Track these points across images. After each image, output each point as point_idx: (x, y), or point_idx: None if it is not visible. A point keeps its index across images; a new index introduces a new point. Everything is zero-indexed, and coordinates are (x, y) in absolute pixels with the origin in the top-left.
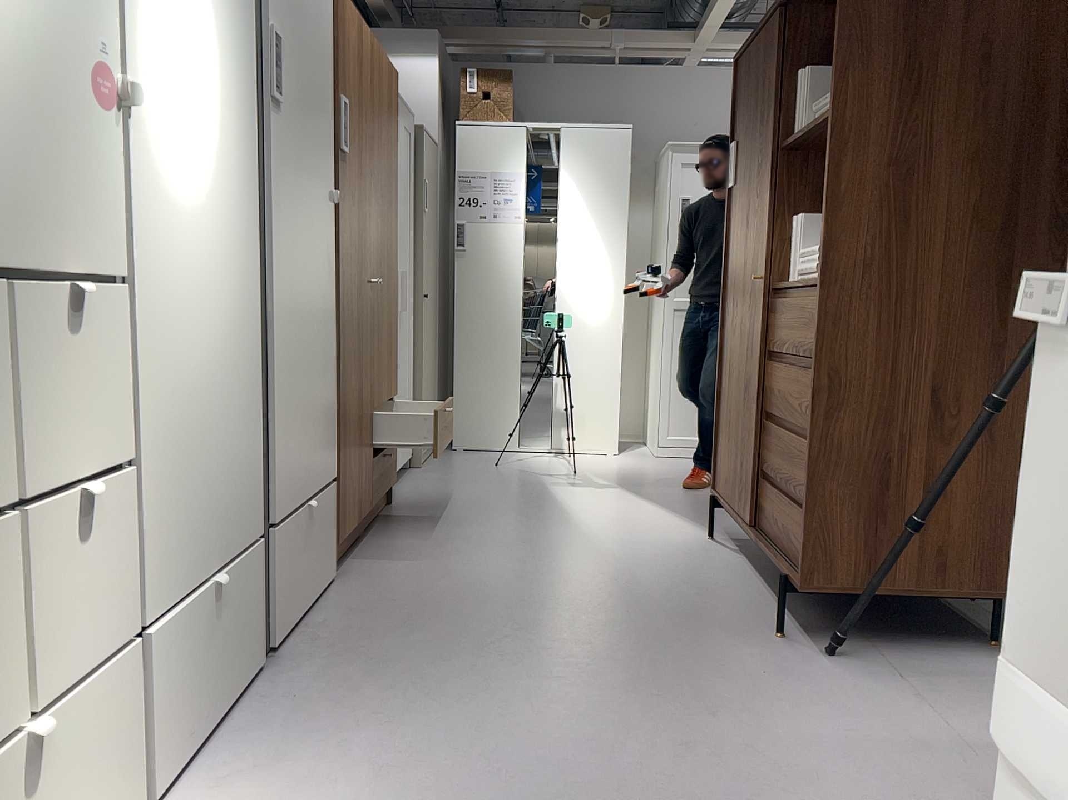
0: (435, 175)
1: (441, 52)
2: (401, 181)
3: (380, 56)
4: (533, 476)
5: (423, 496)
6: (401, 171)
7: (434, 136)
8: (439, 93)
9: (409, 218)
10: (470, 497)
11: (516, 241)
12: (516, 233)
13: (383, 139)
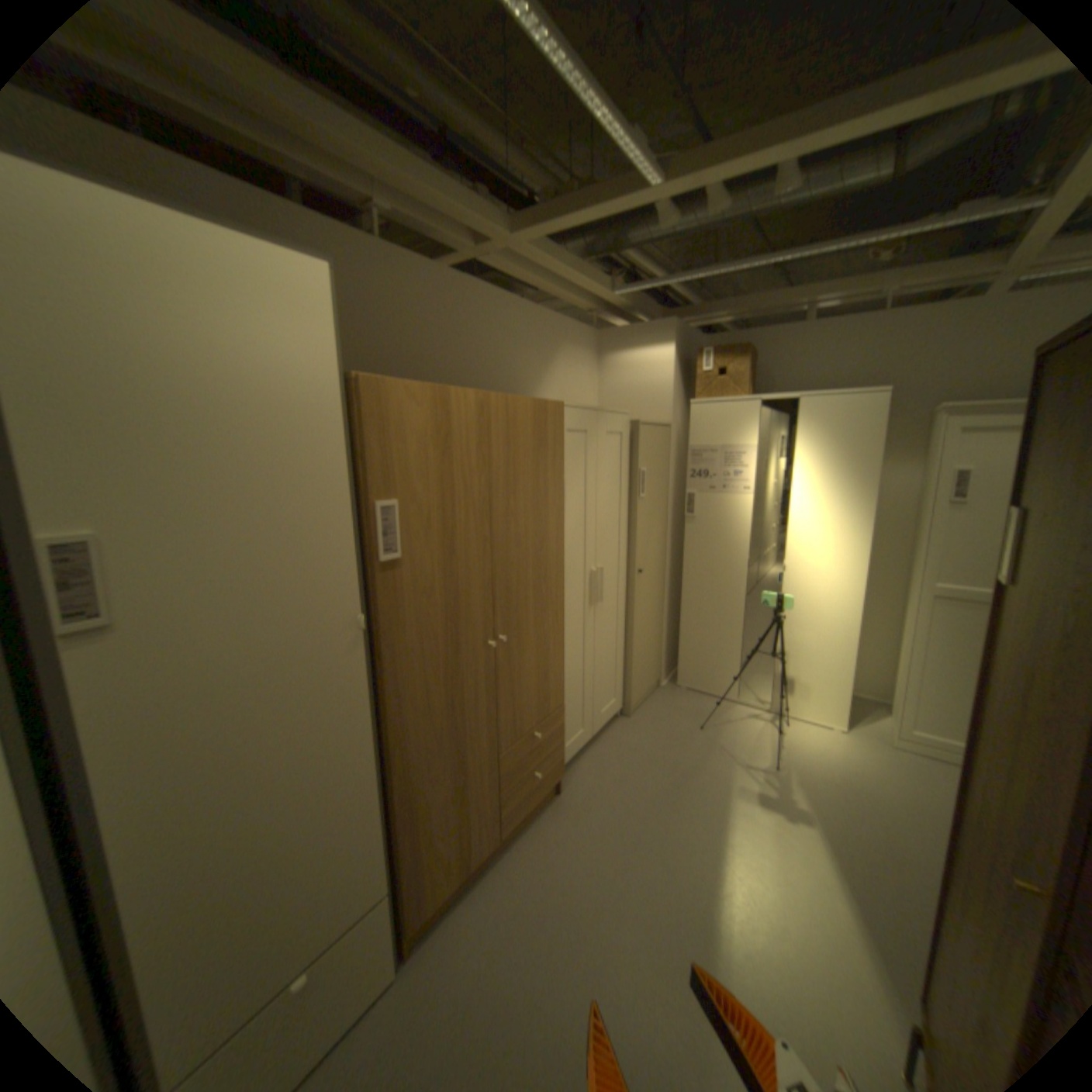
0: (662, 456)
1: (678, 337)
2: (598, 487)
3: (510, 406)
4: (727, 762)
5: (599, 782)
6: (598, 478)
7: (668, 417)
8: (674, 377)
9: (620, 510)
10: (640, 798)
11: (744, 513)
12: (745, 505)
13: (521, 488)
